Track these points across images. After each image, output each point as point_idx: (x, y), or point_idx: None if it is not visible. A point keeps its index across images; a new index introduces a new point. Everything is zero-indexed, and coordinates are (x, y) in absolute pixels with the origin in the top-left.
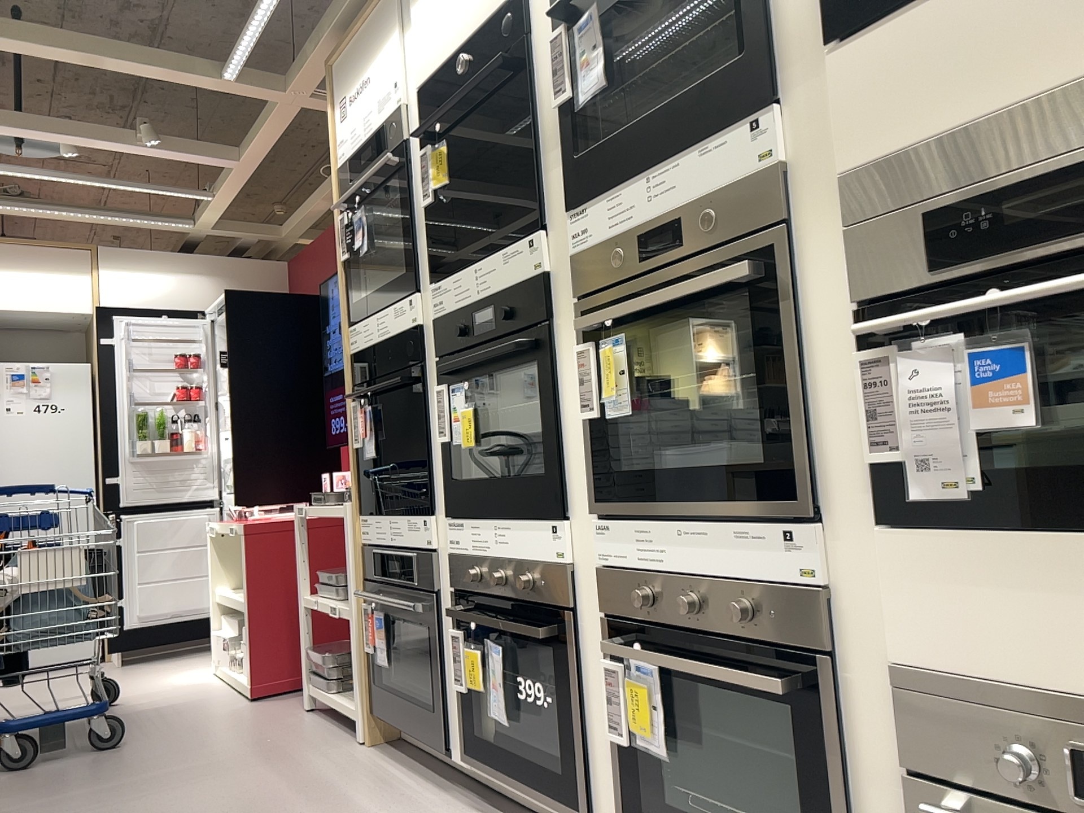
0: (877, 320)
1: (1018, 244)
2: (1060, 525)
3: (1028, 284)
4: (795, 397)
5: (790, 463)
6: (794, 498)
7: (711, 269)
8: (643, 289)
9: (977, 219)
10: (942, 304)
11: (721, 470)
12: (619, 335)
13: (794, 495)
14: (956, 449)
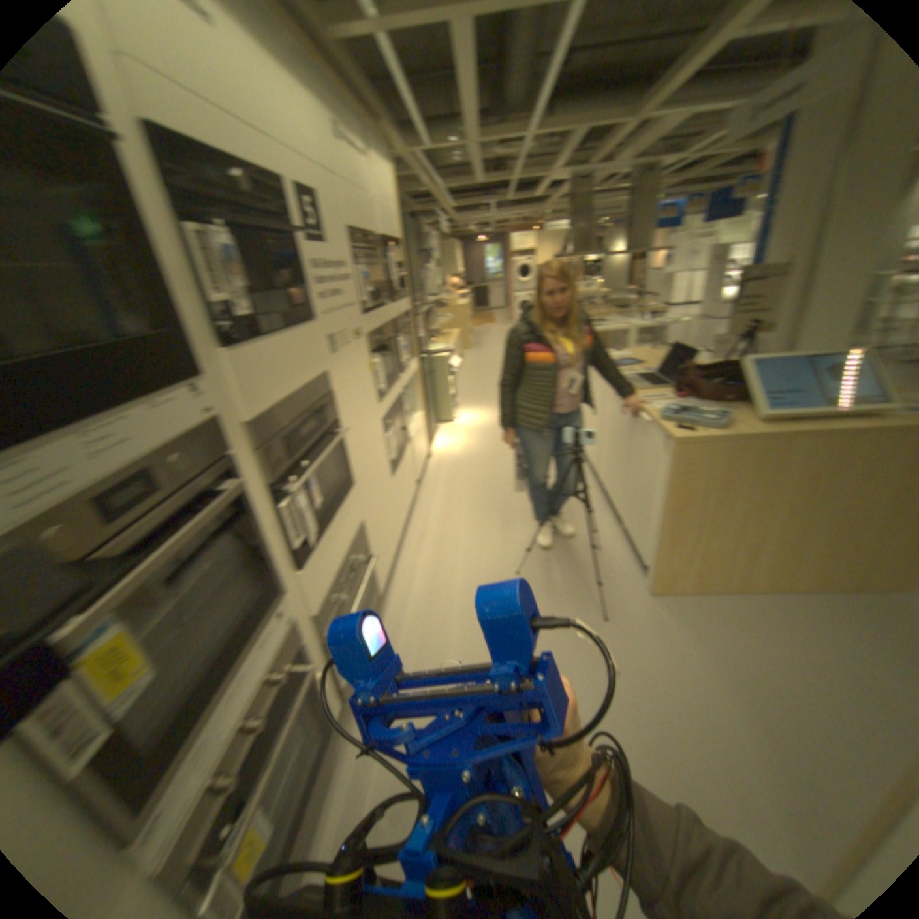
0: (282, 488)
1: (307, 444)
2: (329, 526)
3: (310, 457)
4: (265, 546)
5: (273, 579)
6: (278, 594)
7: (197, 497)
8: (124, 550)
9: (299, 437)
10: (297, 471)
11: (235, 628)
12: (108, 618)
13: (279, 592)
14: (314, 521)
